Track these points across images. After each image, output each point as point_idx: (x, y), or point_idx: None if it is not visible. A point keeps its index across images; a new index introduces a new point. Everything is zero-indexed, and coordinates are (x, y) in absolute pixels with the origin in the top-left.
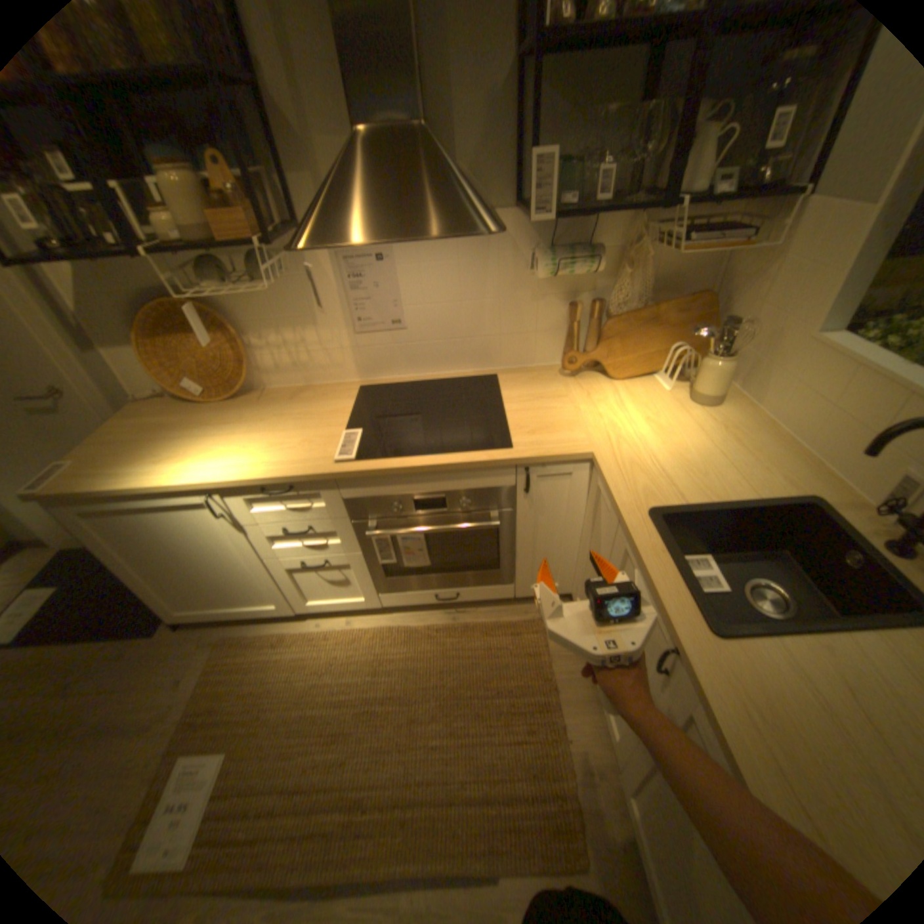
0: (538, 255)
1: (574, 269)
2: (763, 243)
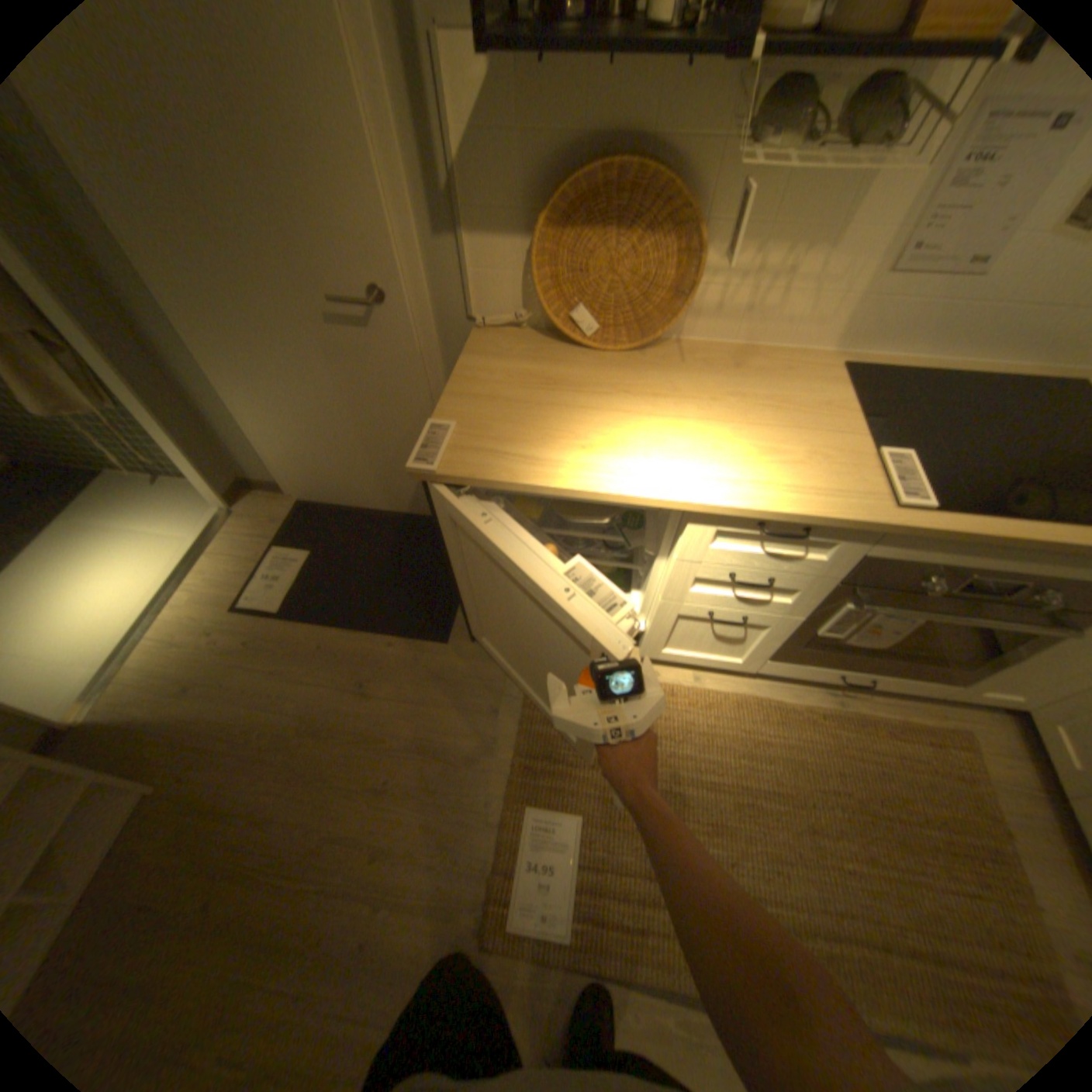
0: None
1: None
2: None
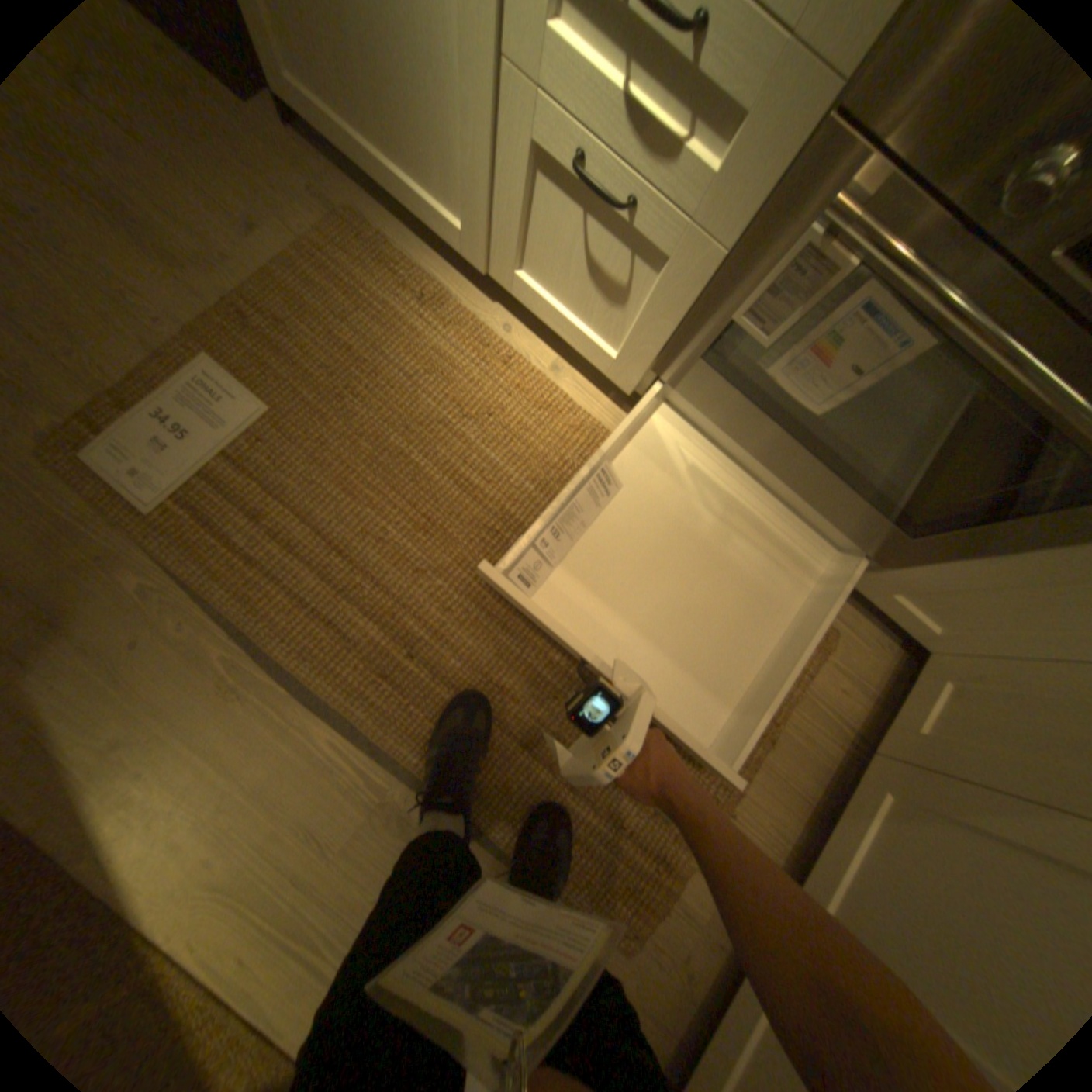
0: None
1: None
2: None
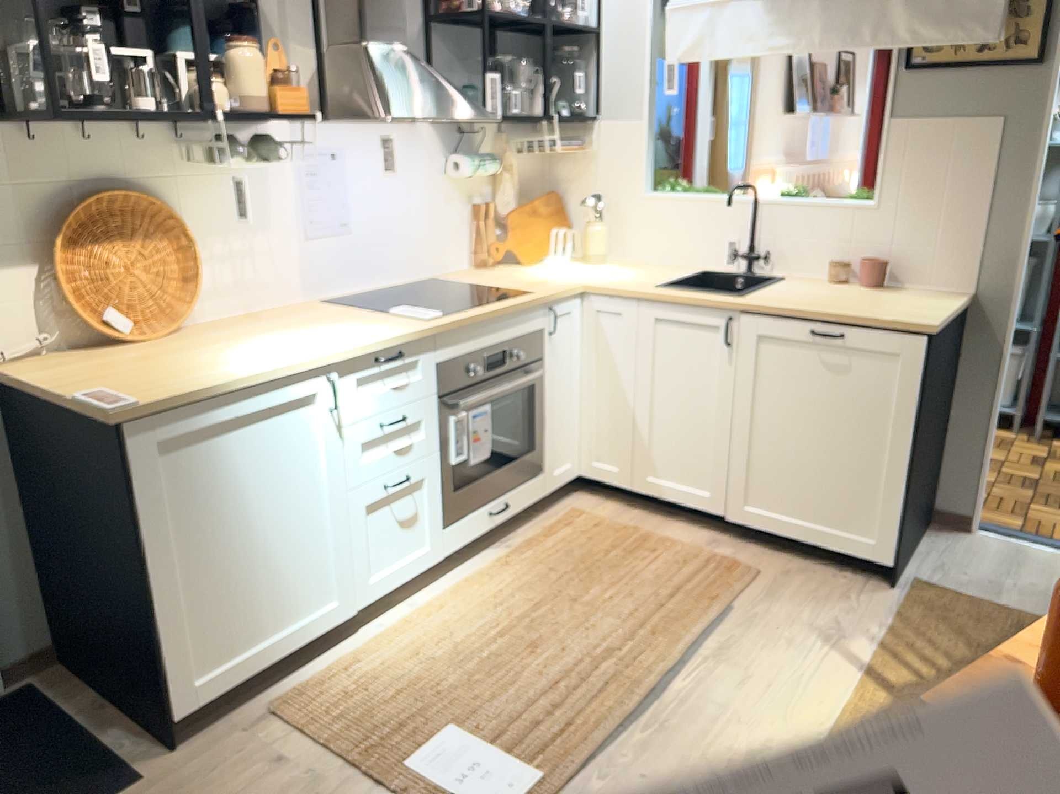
0: (455, 159)
1: (486, 169)
2: (575, 155)
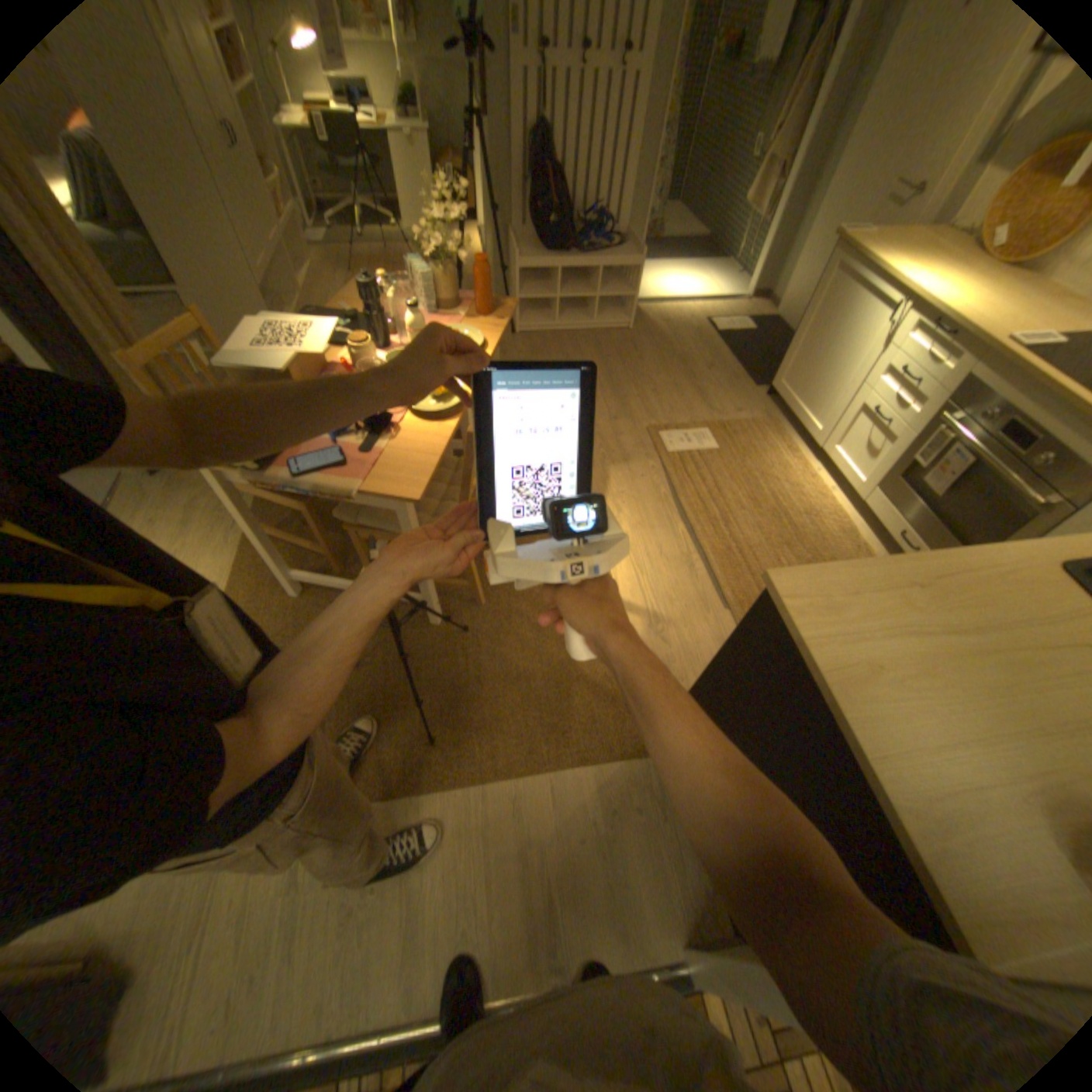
0: None
1: None
2: None
